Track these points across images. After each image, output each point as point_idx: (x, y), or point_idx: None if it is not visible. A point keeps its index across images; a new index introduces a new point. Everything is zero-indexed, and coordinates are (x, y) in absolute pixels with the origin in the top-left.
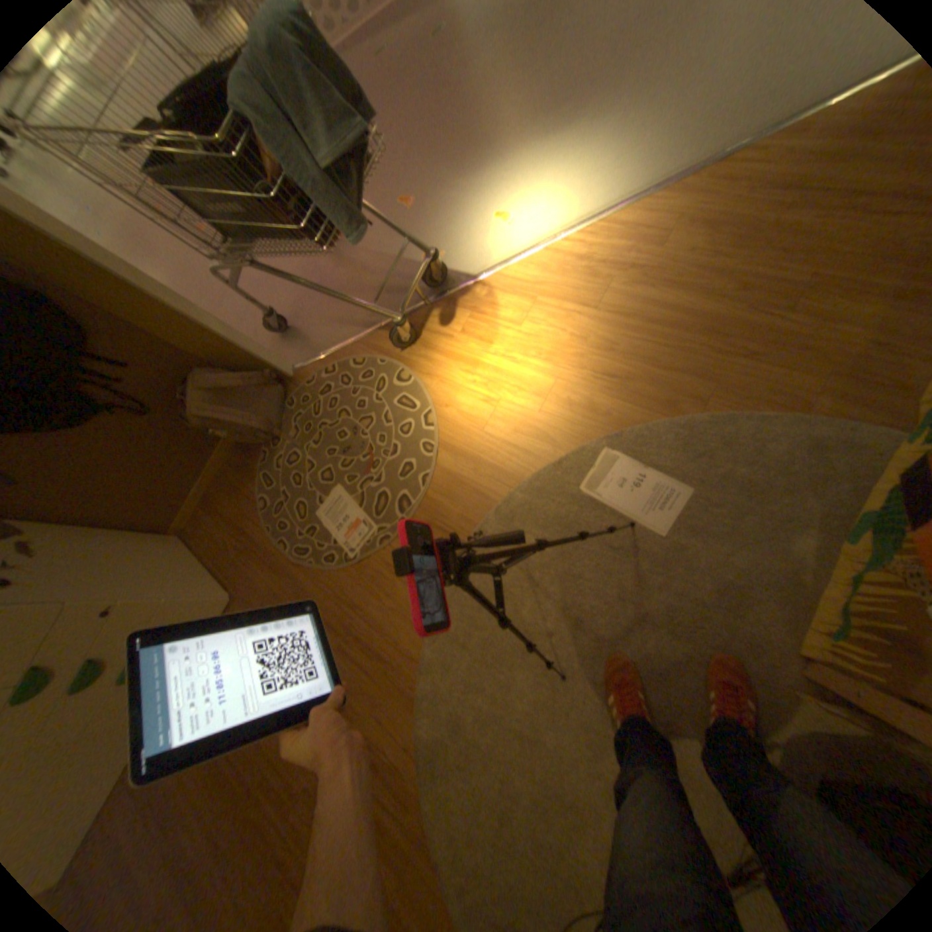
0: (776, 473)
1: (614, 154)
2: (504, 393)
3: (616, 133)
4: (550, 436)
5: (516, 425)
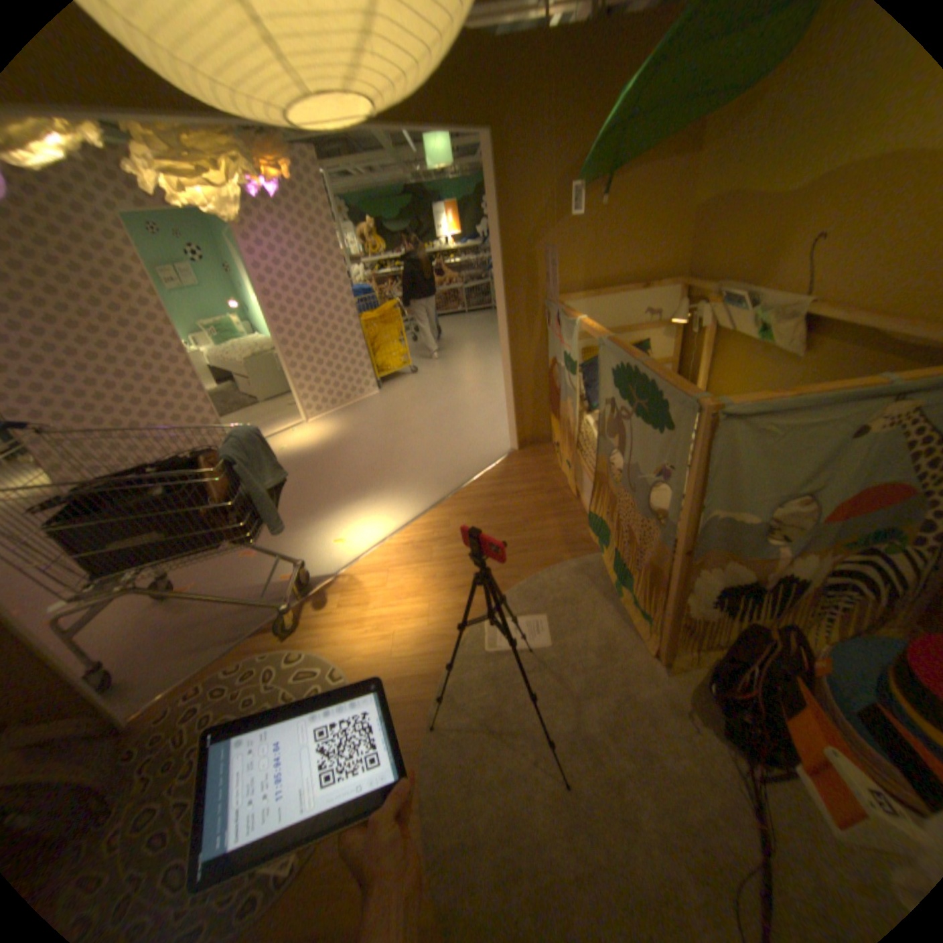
0: (572, 589)
1: (398, 503)
2: (394, 628)
3: (394, 496)
4: (445, 635)
5: (416, 642)
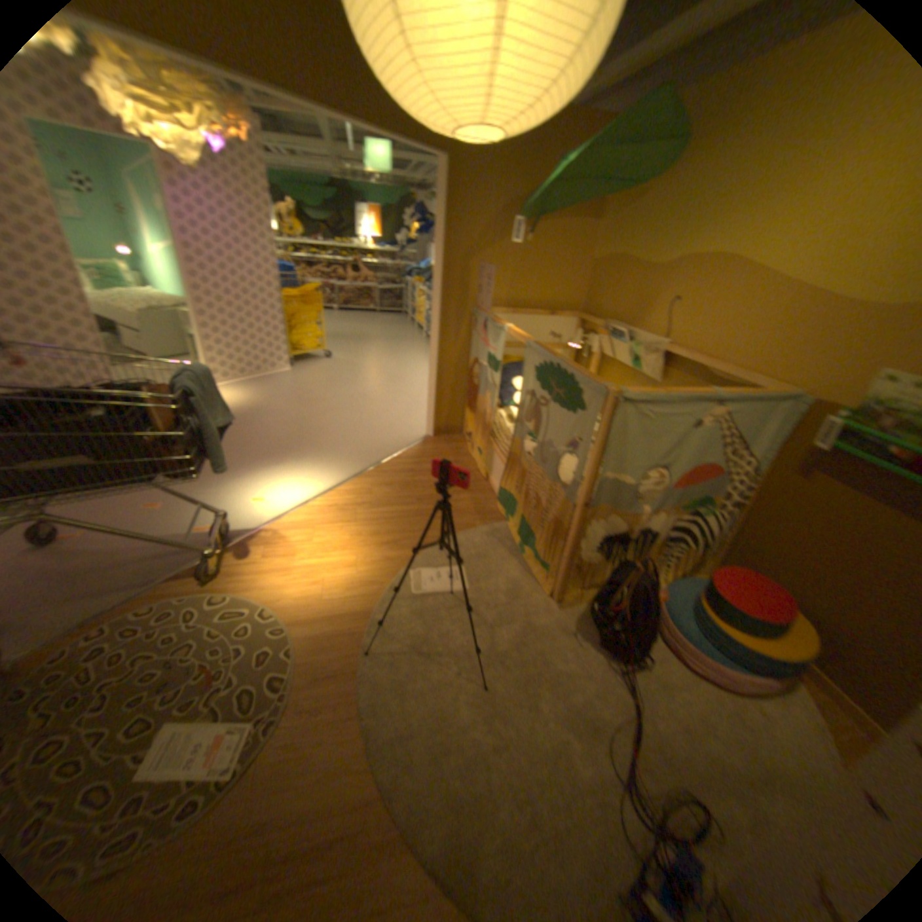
0: (482, 547)
1: (317, 471)
2: (322, 576)
3: (312, 464)
4: (372, 582)
5: (344, 587)
